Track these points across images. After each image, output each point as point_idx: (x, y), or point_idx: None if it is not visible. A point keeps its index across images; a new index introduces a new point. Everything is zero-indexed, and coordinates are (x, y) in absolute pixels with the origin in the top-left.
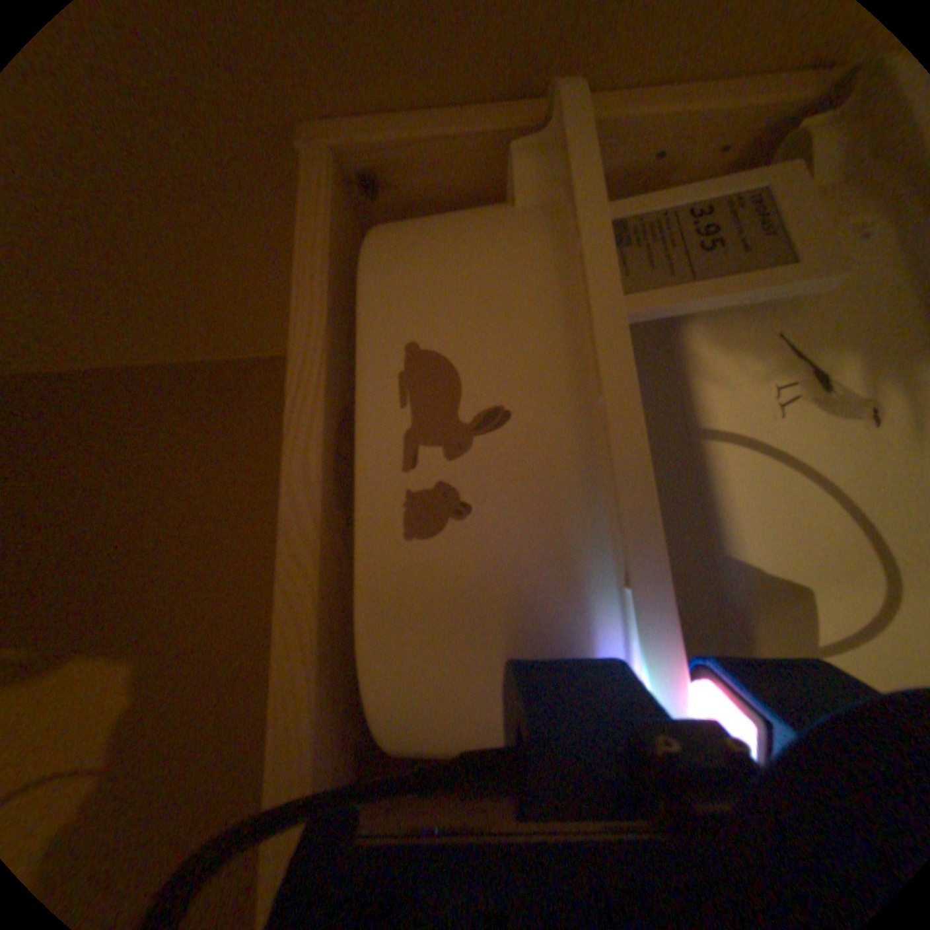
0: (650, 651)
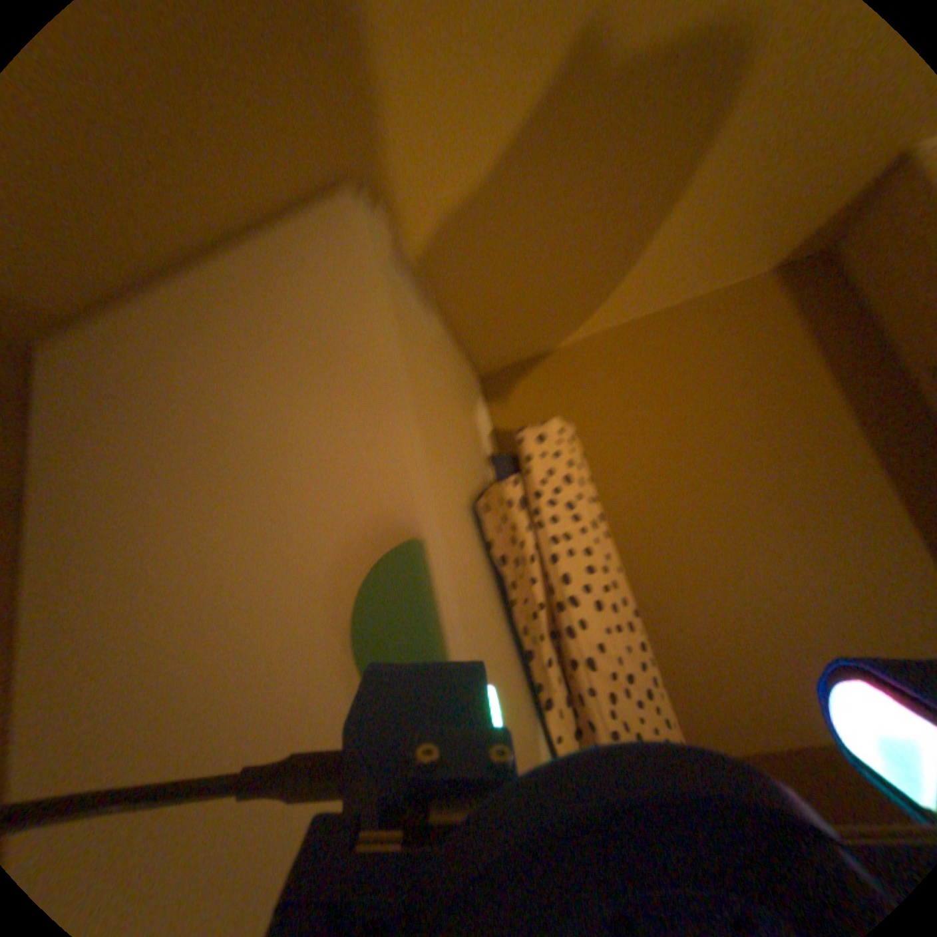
0: None
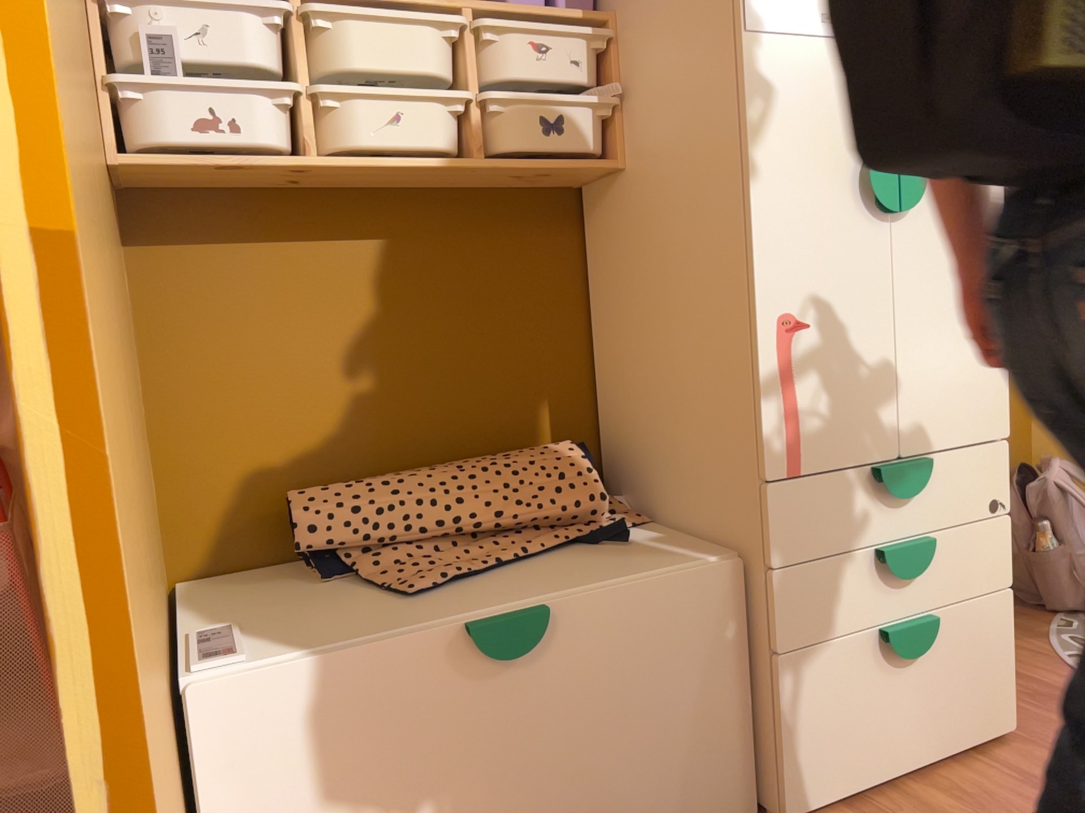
0: (263, 81)
